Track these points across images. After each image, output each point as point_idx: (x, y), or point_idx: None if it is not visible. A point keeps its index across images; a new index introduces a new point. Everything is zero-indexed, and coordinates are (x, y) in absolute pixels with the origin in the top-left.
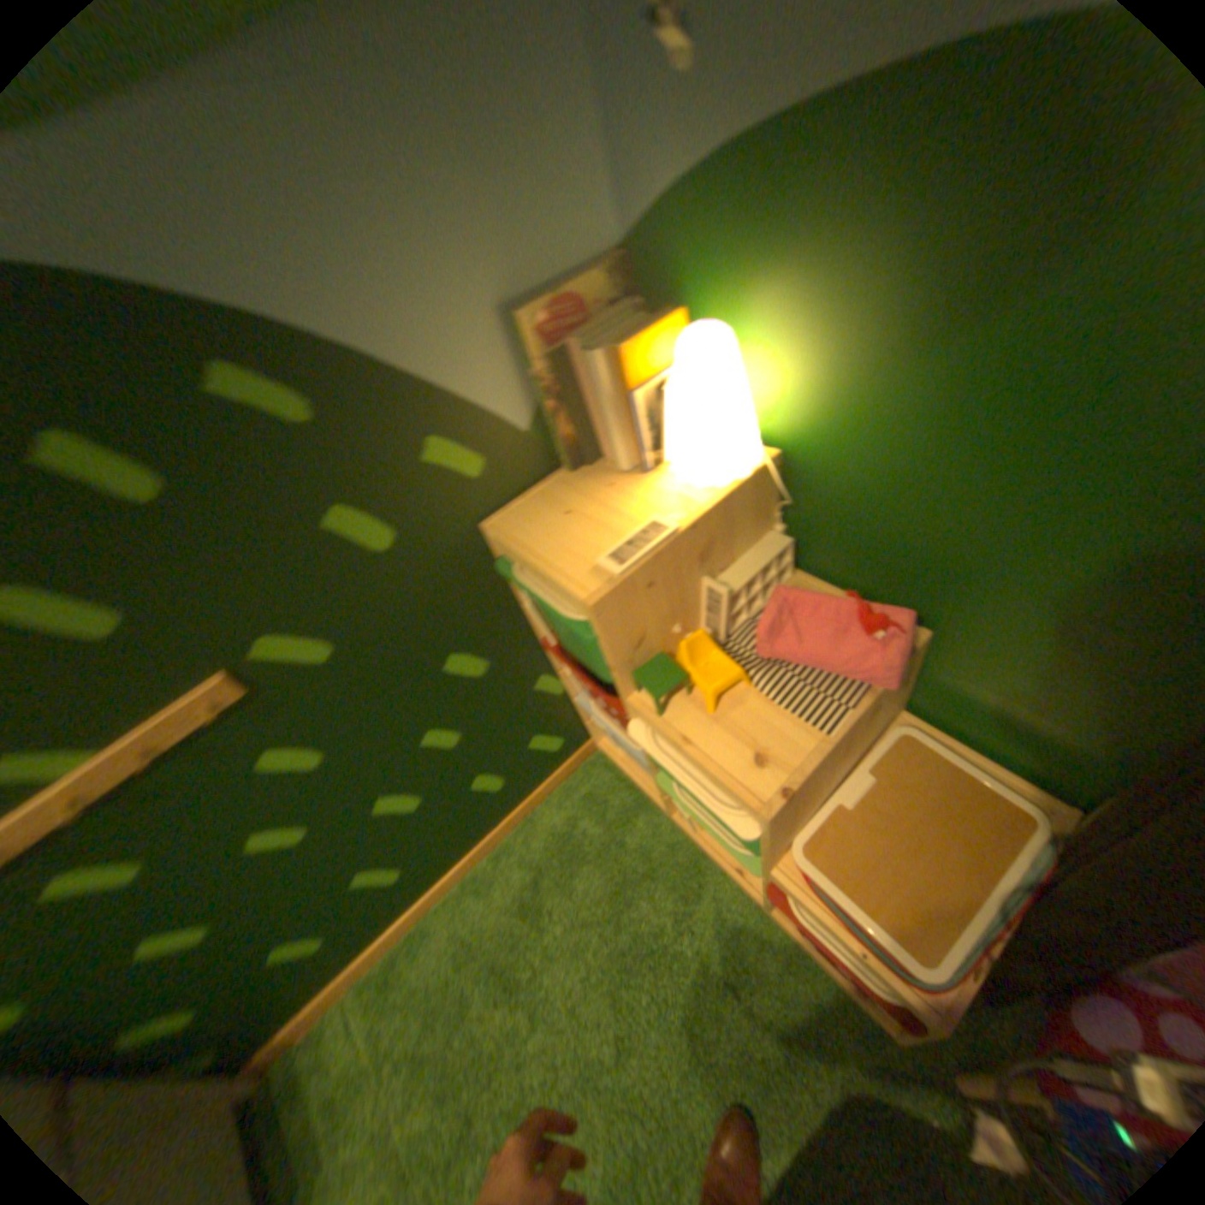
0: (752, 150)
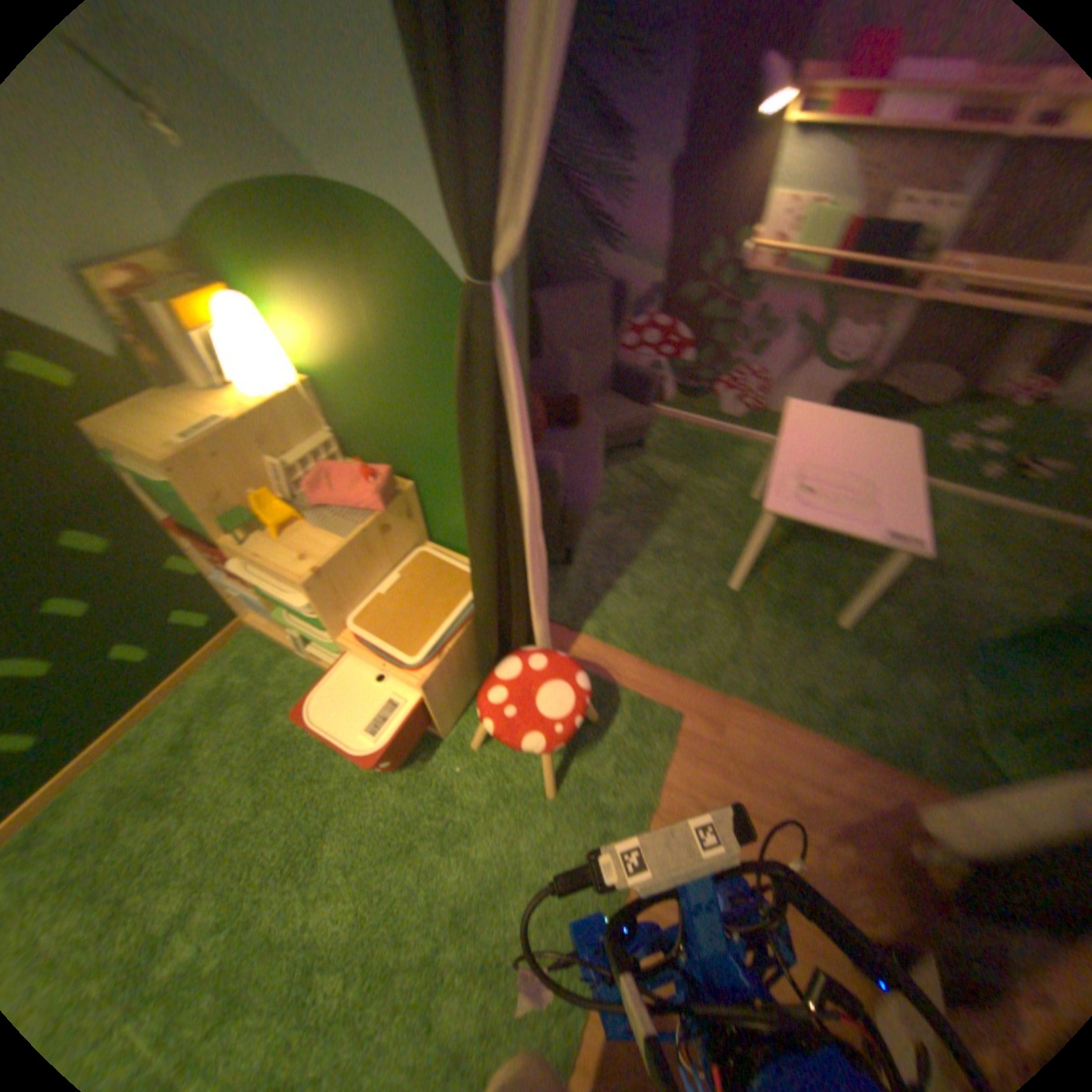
0: (224, 200)
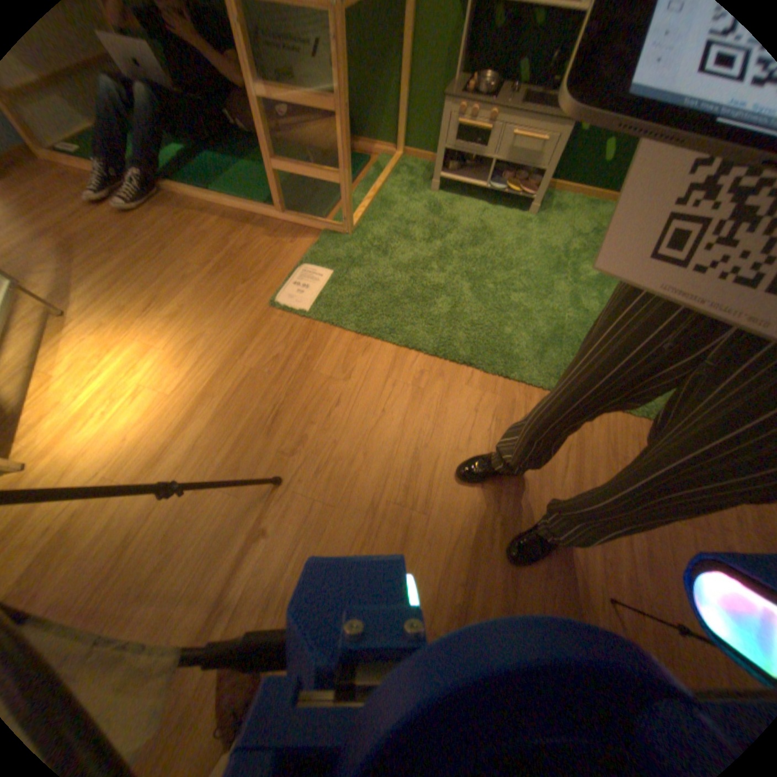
0: None
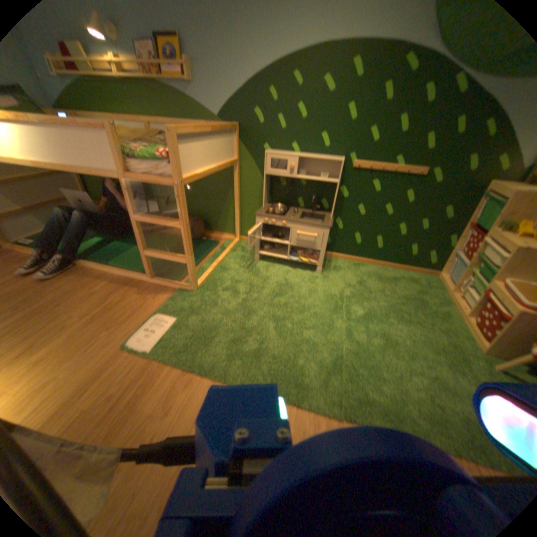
0: None
